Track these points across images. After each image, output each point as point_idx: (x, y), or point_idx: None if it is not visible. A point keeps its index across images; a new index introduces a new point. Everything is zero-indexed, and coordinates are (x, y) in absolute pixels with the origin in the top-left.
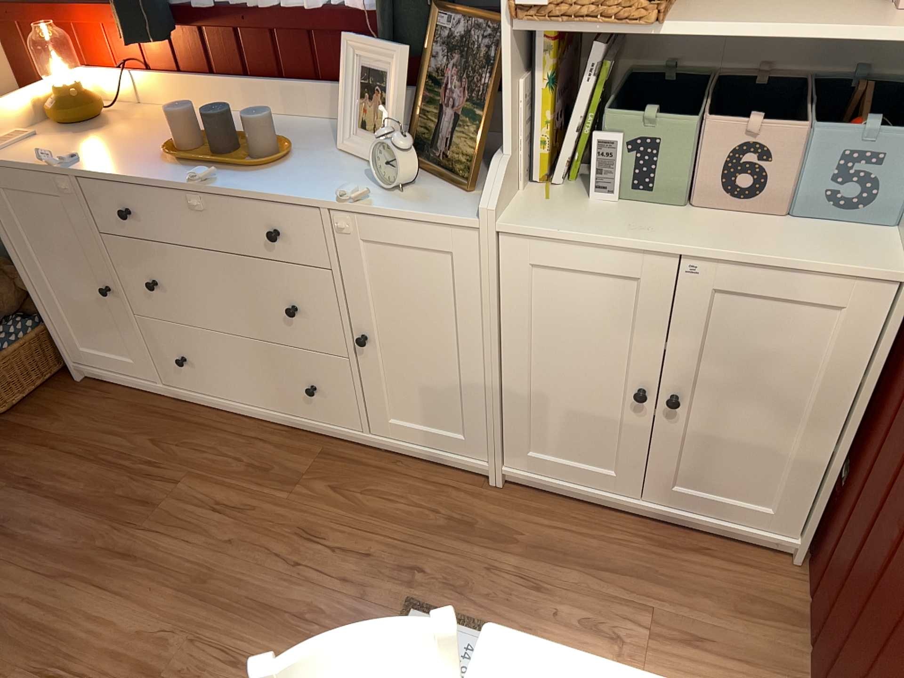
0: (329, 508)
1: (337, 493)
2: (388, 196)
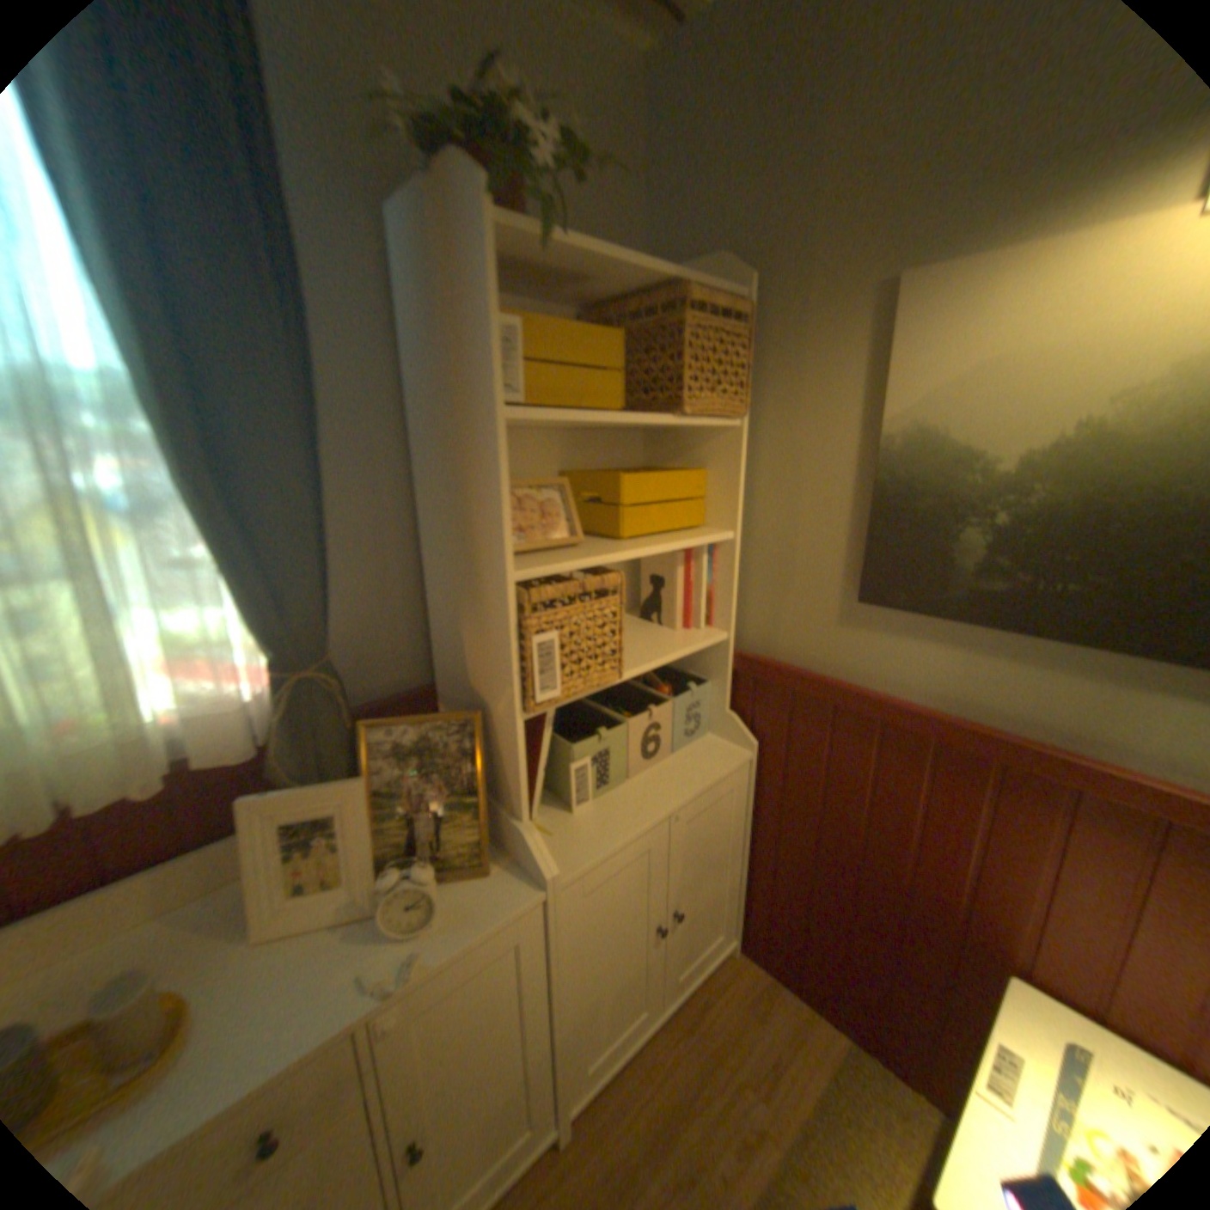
0: None
1: None
2: (421, 944)
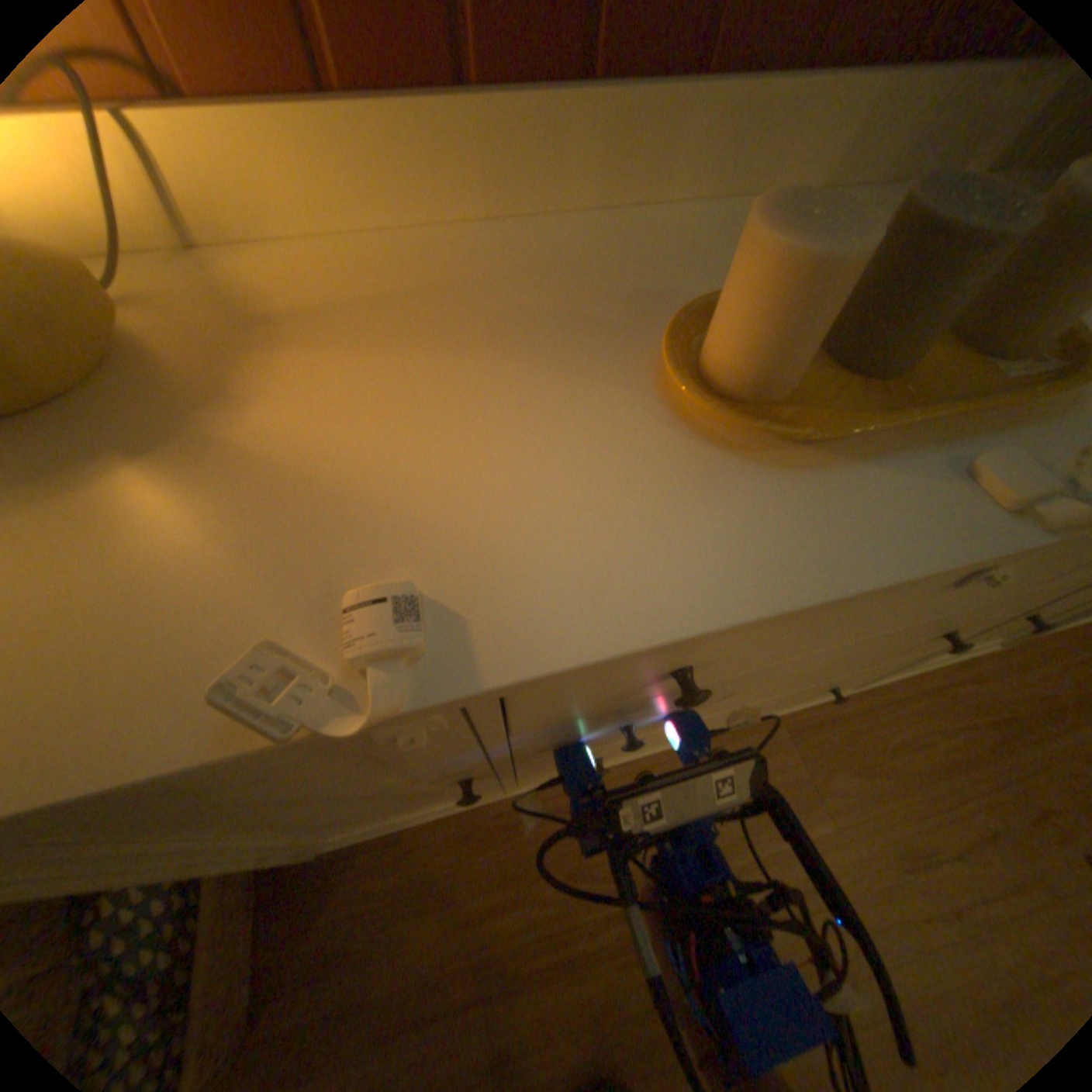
0: (894, 815)
1: (877, 785)
2: None
